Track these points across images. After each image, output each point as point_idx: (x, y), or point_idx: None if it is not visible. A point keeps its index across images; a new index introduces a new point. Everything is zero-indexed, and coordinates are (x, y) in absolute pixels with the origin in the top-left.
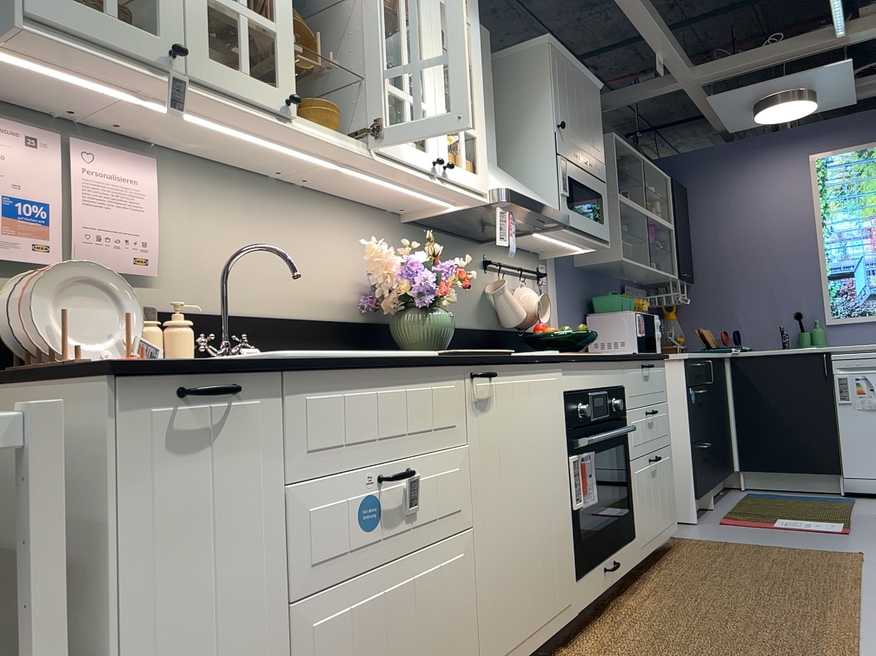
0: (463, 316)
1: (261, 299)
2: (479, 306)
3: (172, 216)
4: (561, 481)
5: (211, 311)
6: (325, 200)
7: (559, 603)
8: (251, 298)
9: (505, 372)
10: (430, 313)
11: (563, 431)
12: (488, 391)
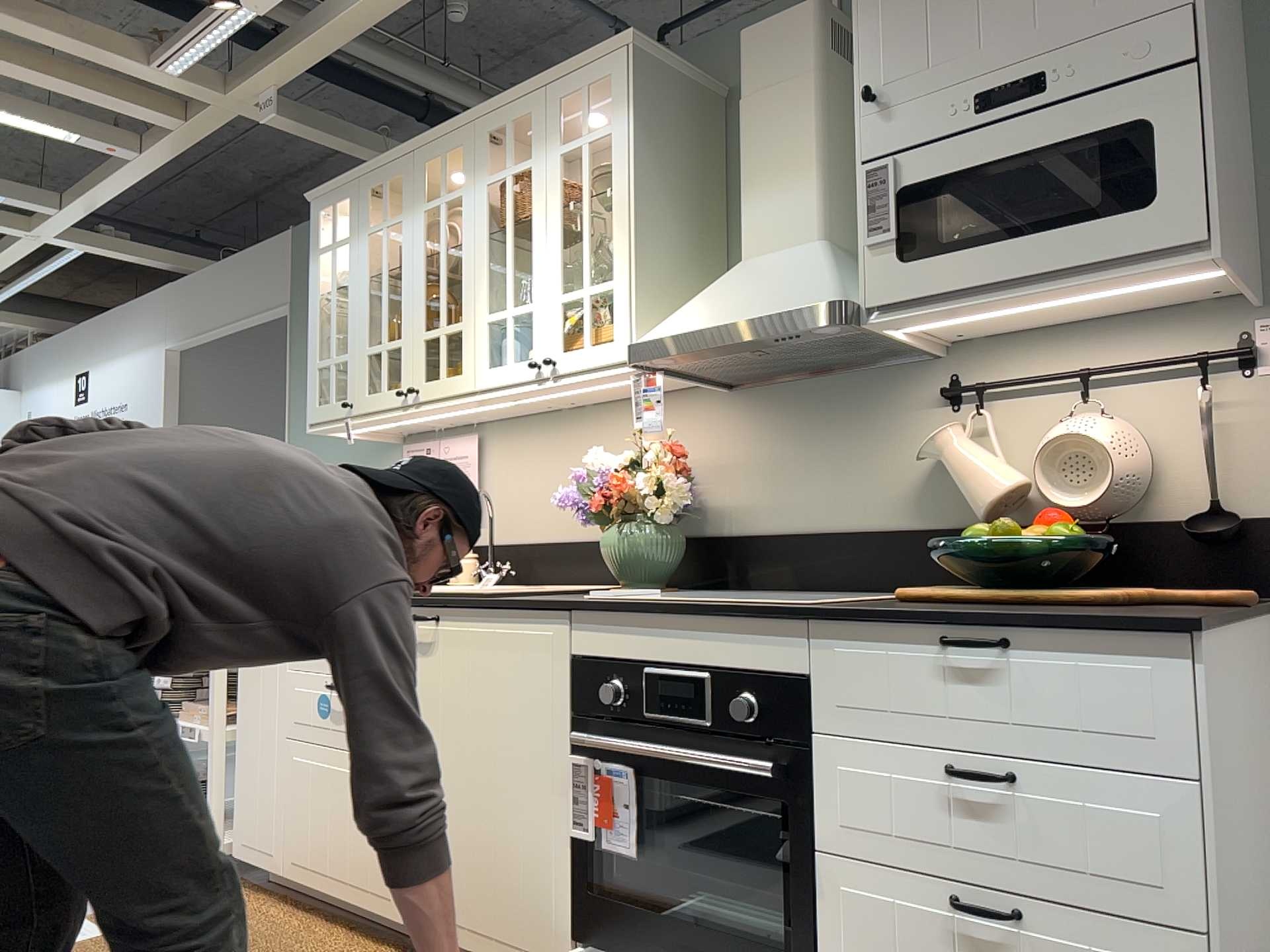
0: (863, 509)
1: (550, 525)
2: (917, 484)
3: (493, 470)
4: (546, 781)
5: (513, 541)
6: (615, 406)
7: (525, 939)
8: (543, 526)
9: (457, 616)
10: (610, 532)
11: (557, 712)
12: (430, 634)
